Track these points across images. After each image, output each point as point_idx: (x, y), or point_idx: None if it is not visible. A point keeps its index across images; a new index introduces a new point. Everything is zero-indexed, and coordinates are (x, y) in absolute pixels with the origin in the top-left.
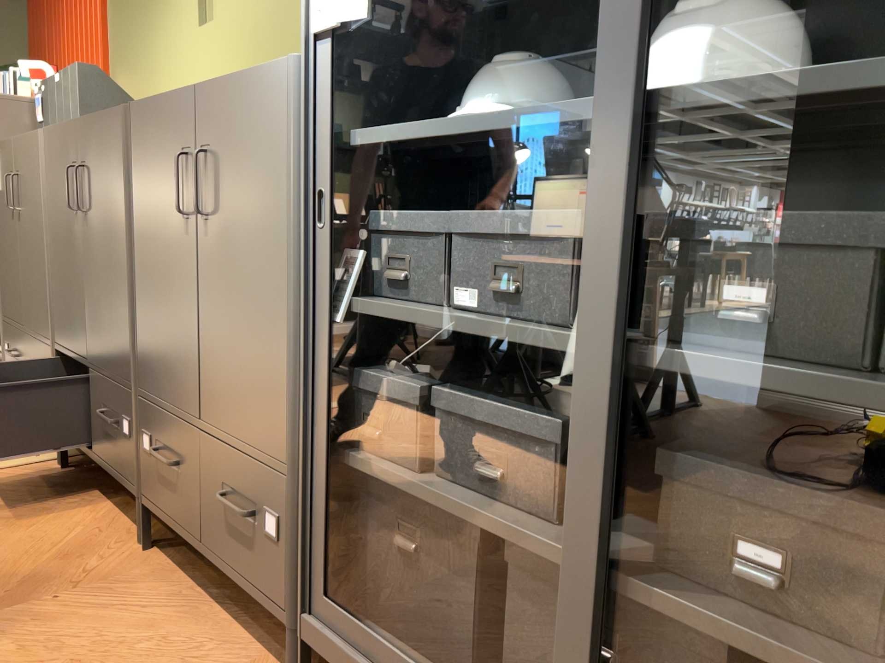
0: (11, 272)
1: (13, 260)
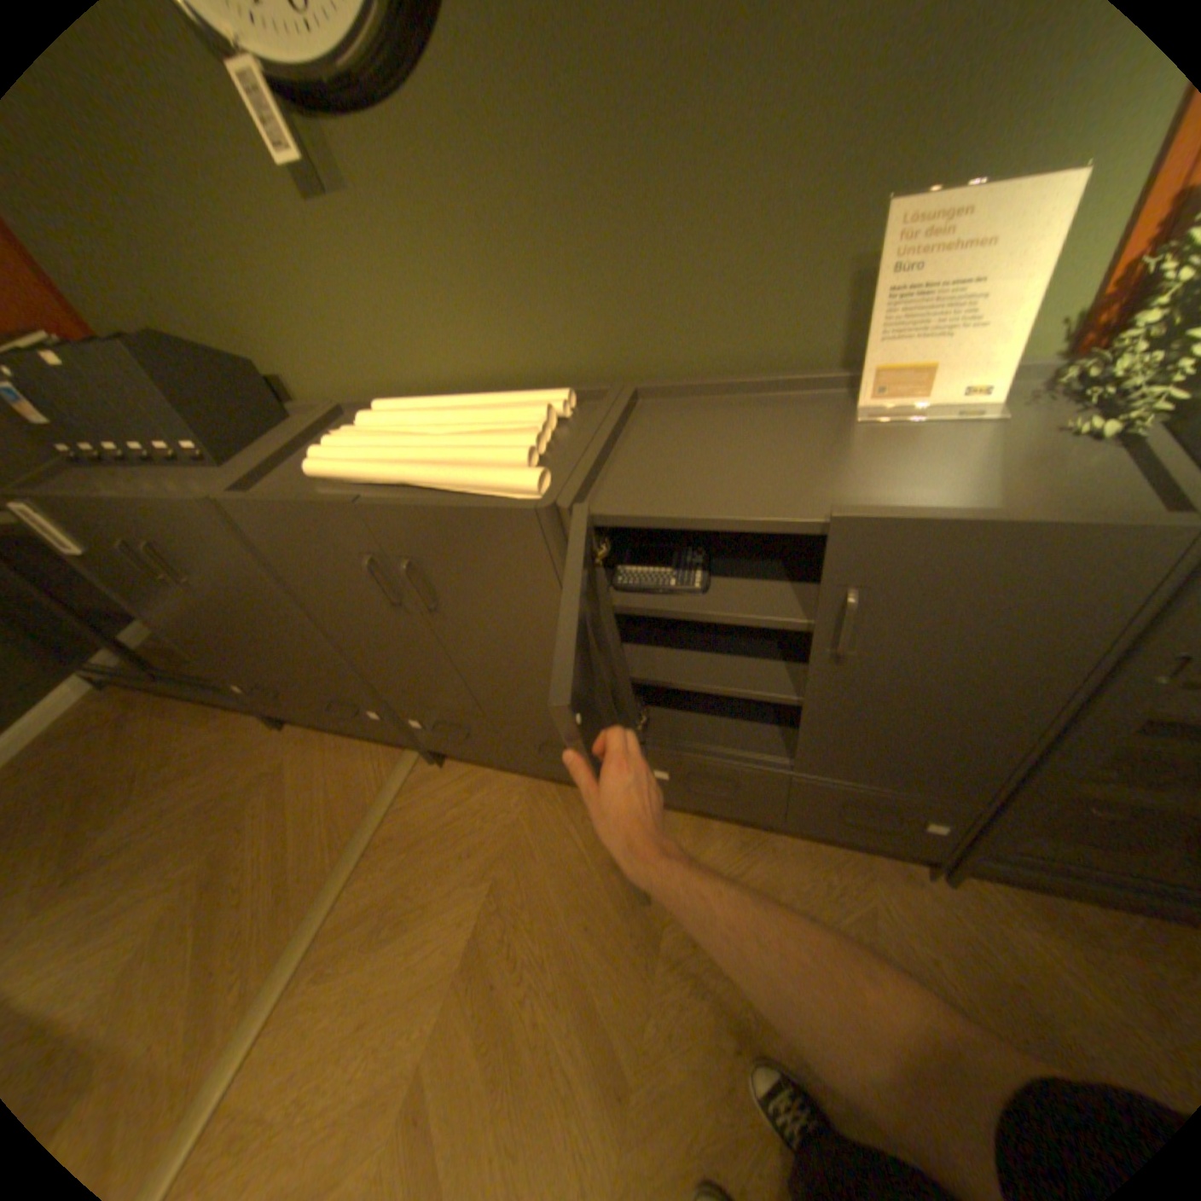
0: (198, 633)
1: (198, 624)
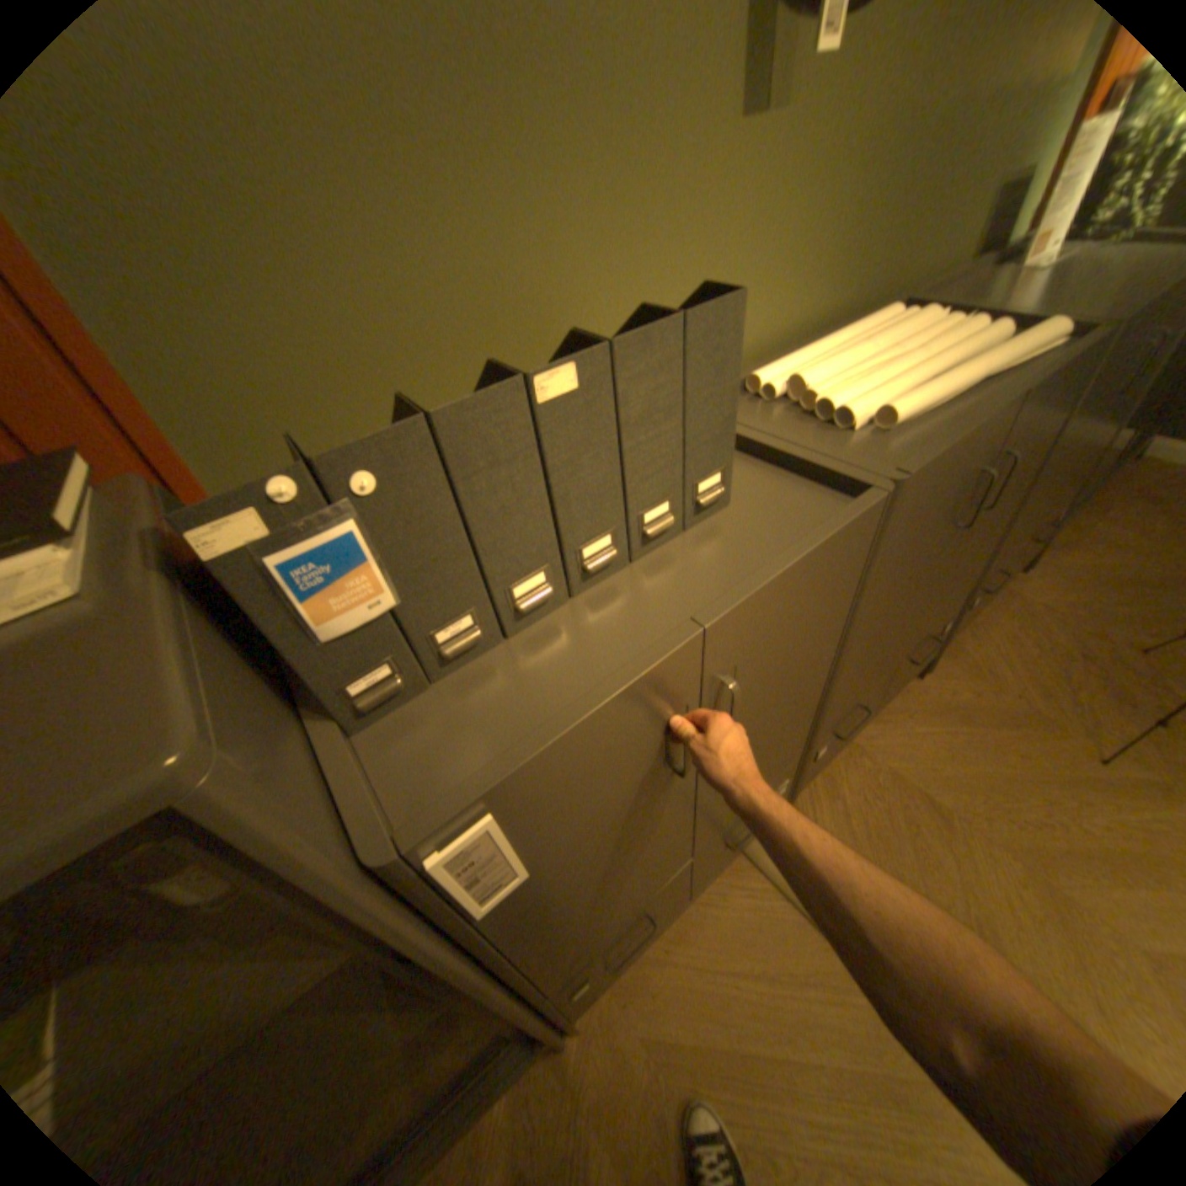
0: (626, 882)
1: (649, 850)
